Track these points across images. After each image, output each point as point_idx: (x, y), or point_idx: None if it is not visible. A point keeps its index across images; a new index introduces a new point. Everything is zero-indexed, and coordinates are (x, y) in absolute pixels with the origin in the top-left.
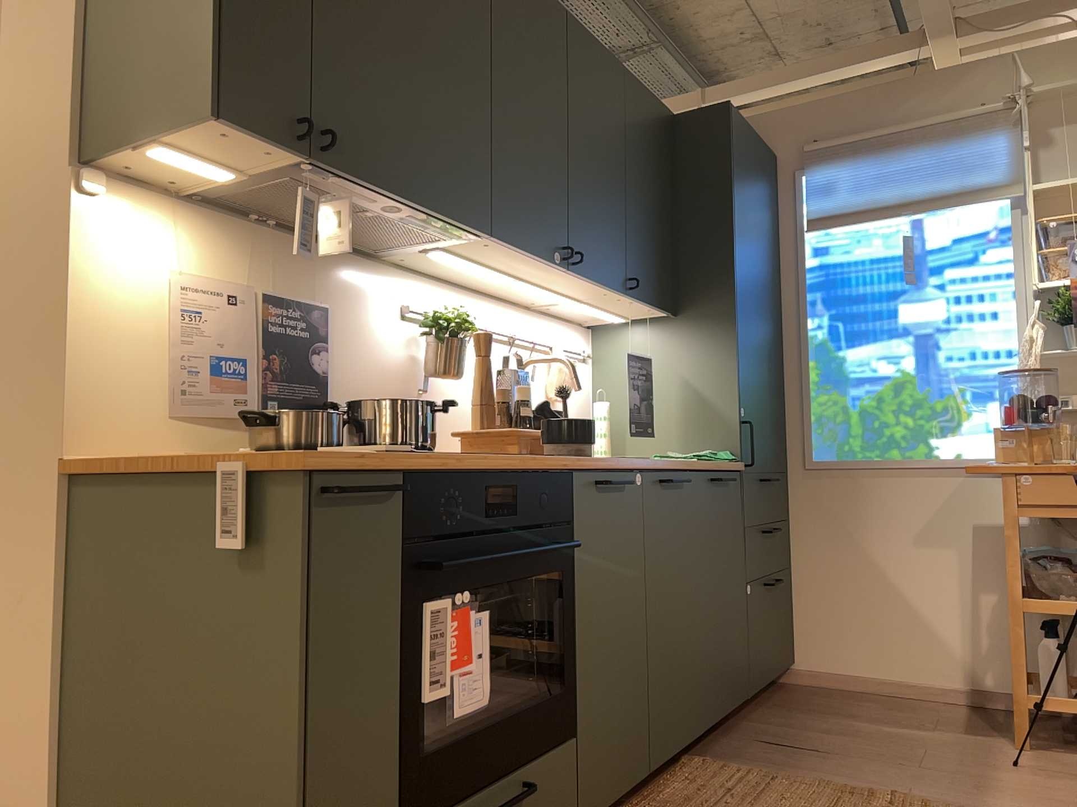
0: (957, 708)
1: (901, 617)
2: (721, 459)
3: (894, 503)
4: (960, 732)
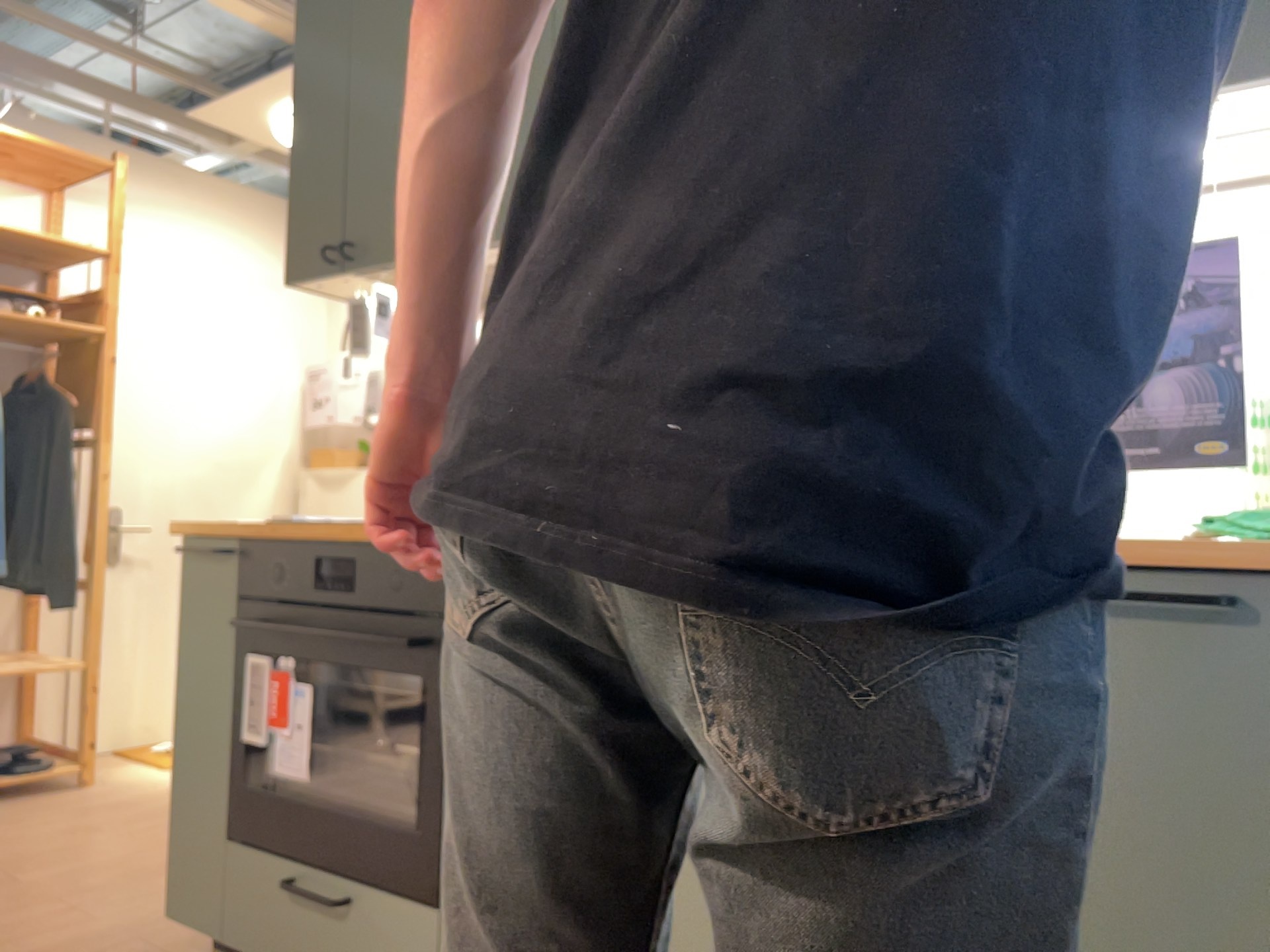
0: None
1: None
2: (1254, 535)
3: None
4: None
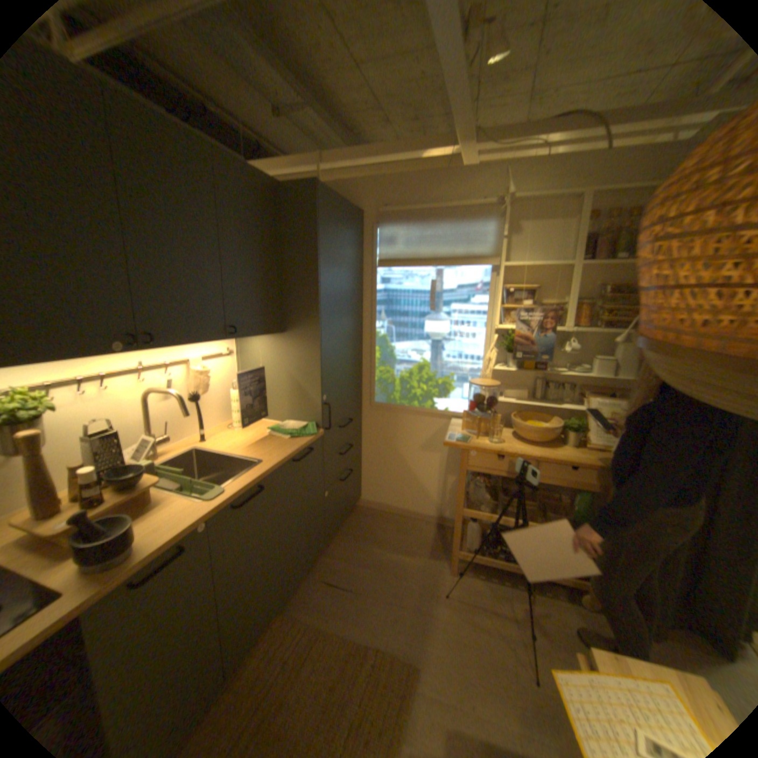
0: (430, 529)
1: (410, 483)
2: (305, 436)
3: (413, 429)
4: (427, 559)
